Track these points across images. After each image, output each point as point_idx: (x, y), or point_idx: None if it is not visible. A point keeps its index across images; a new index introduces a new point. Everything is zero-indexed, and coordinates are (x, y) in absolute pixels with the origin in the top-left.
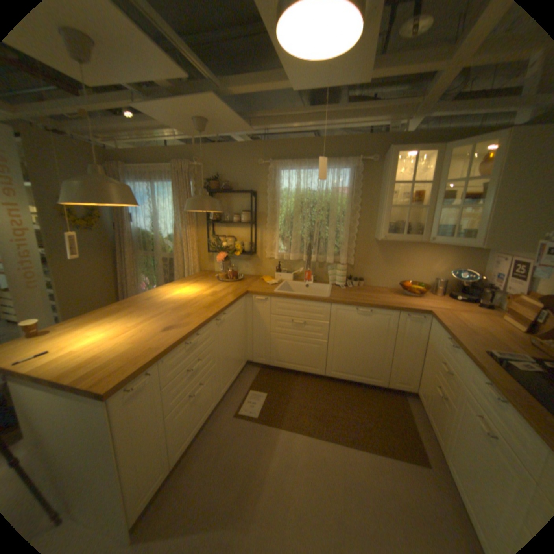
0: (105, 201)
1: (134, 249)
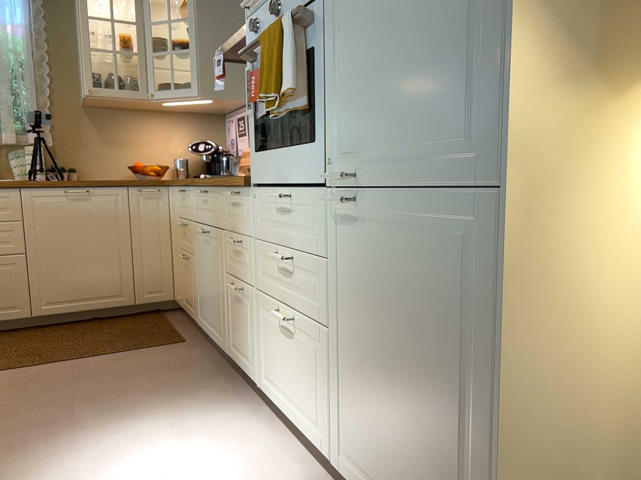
0: None
1: None
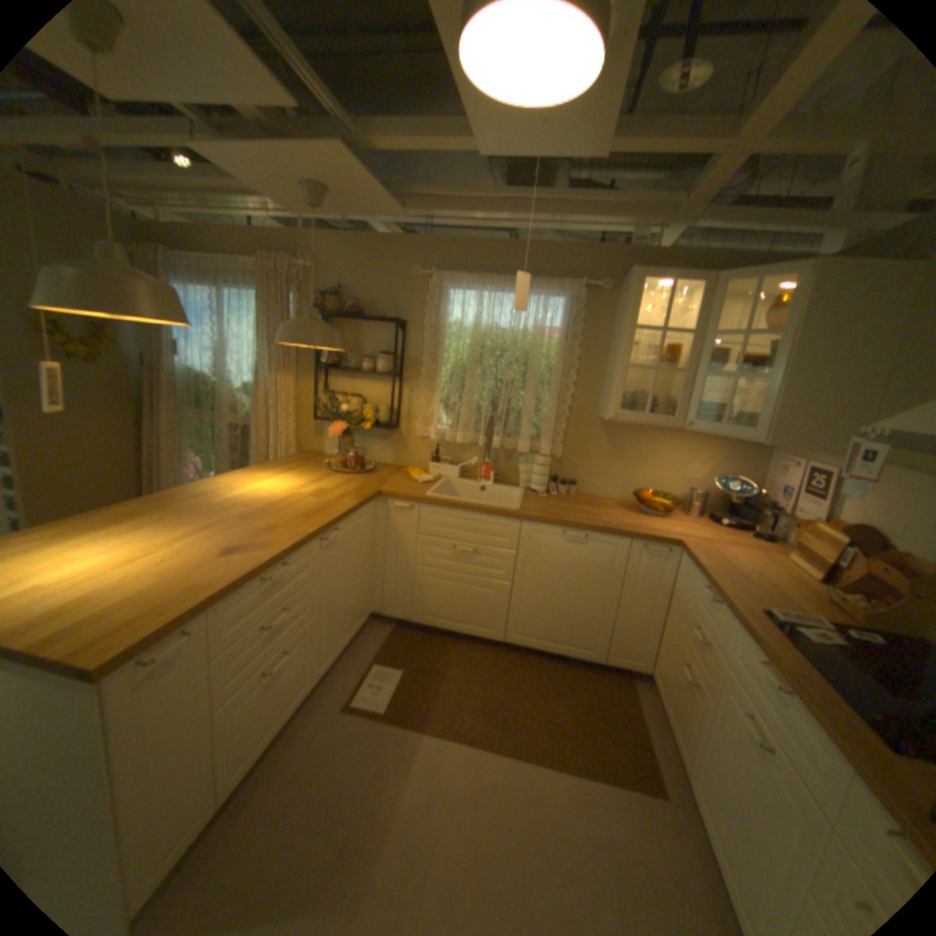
0: (122, 310)
1: (177, 405)
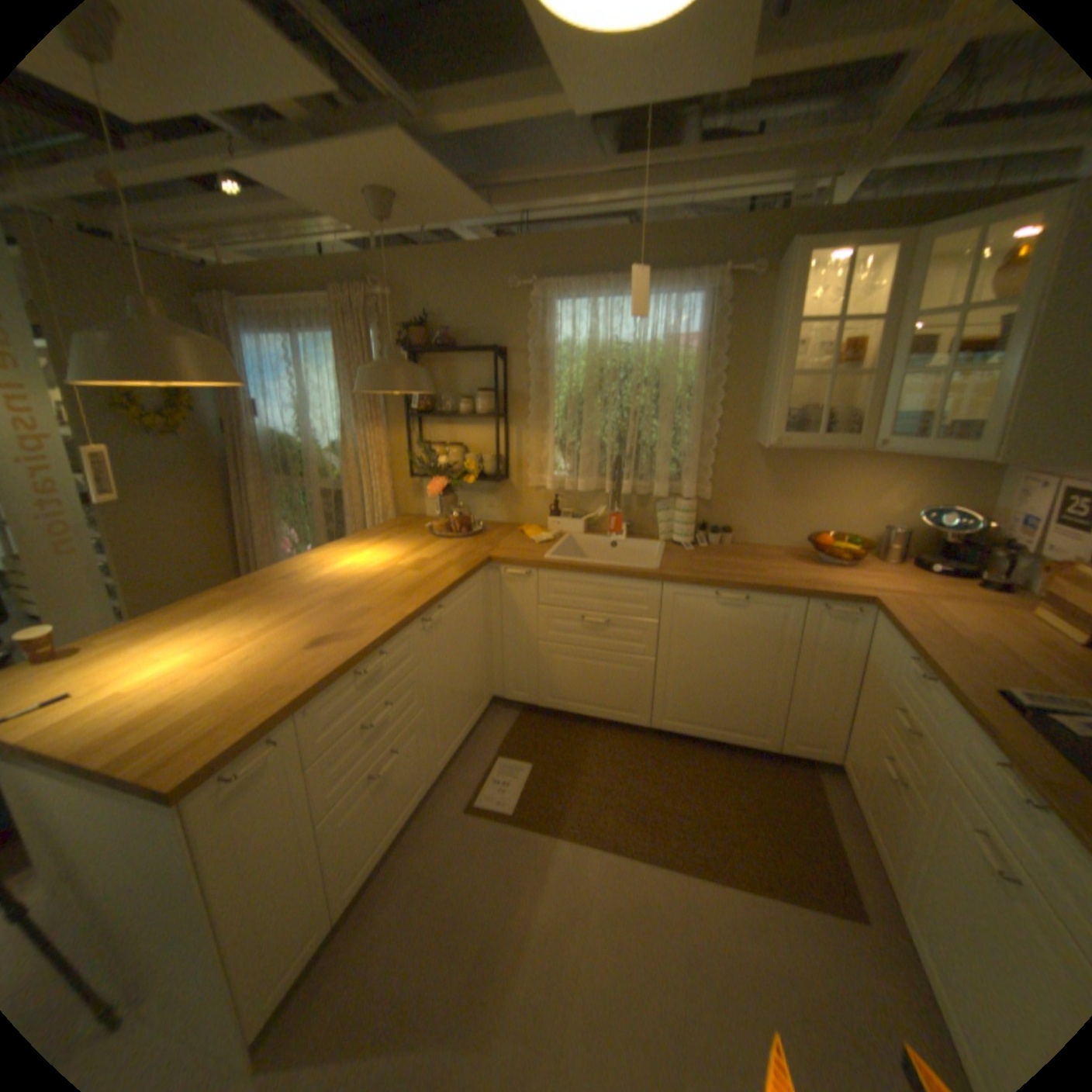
0: (162, 377)
1: (265, 474)
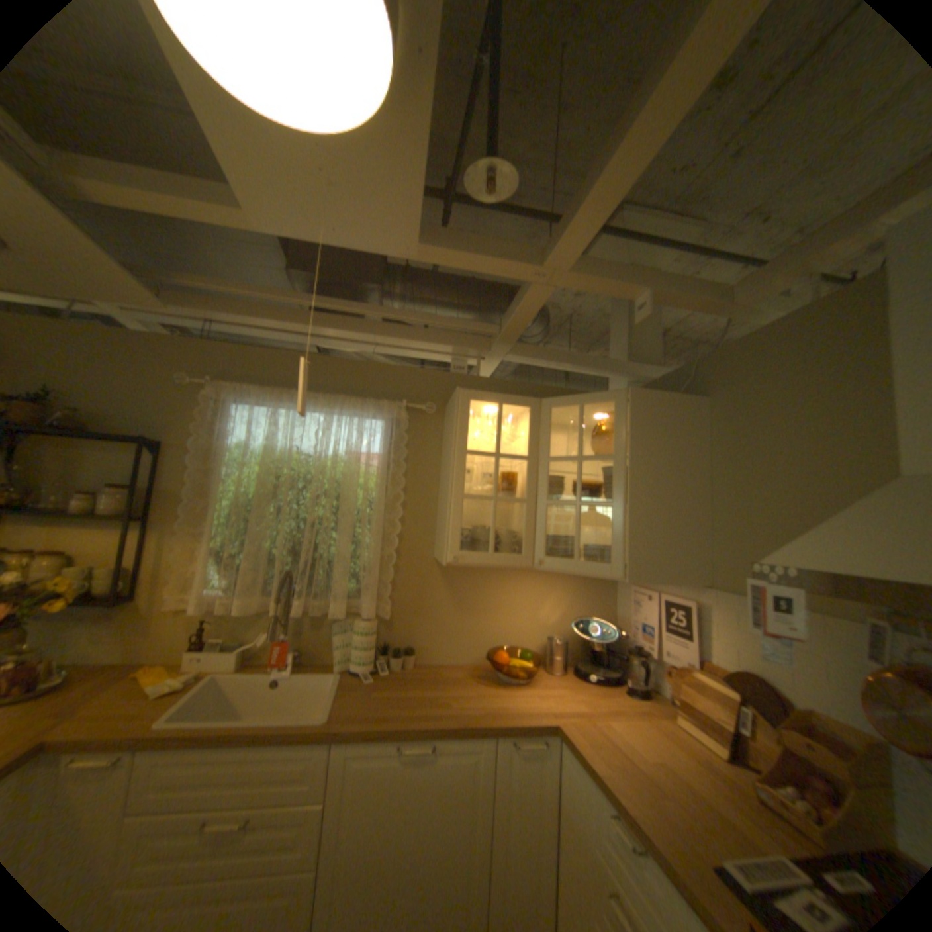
0: None
1: None
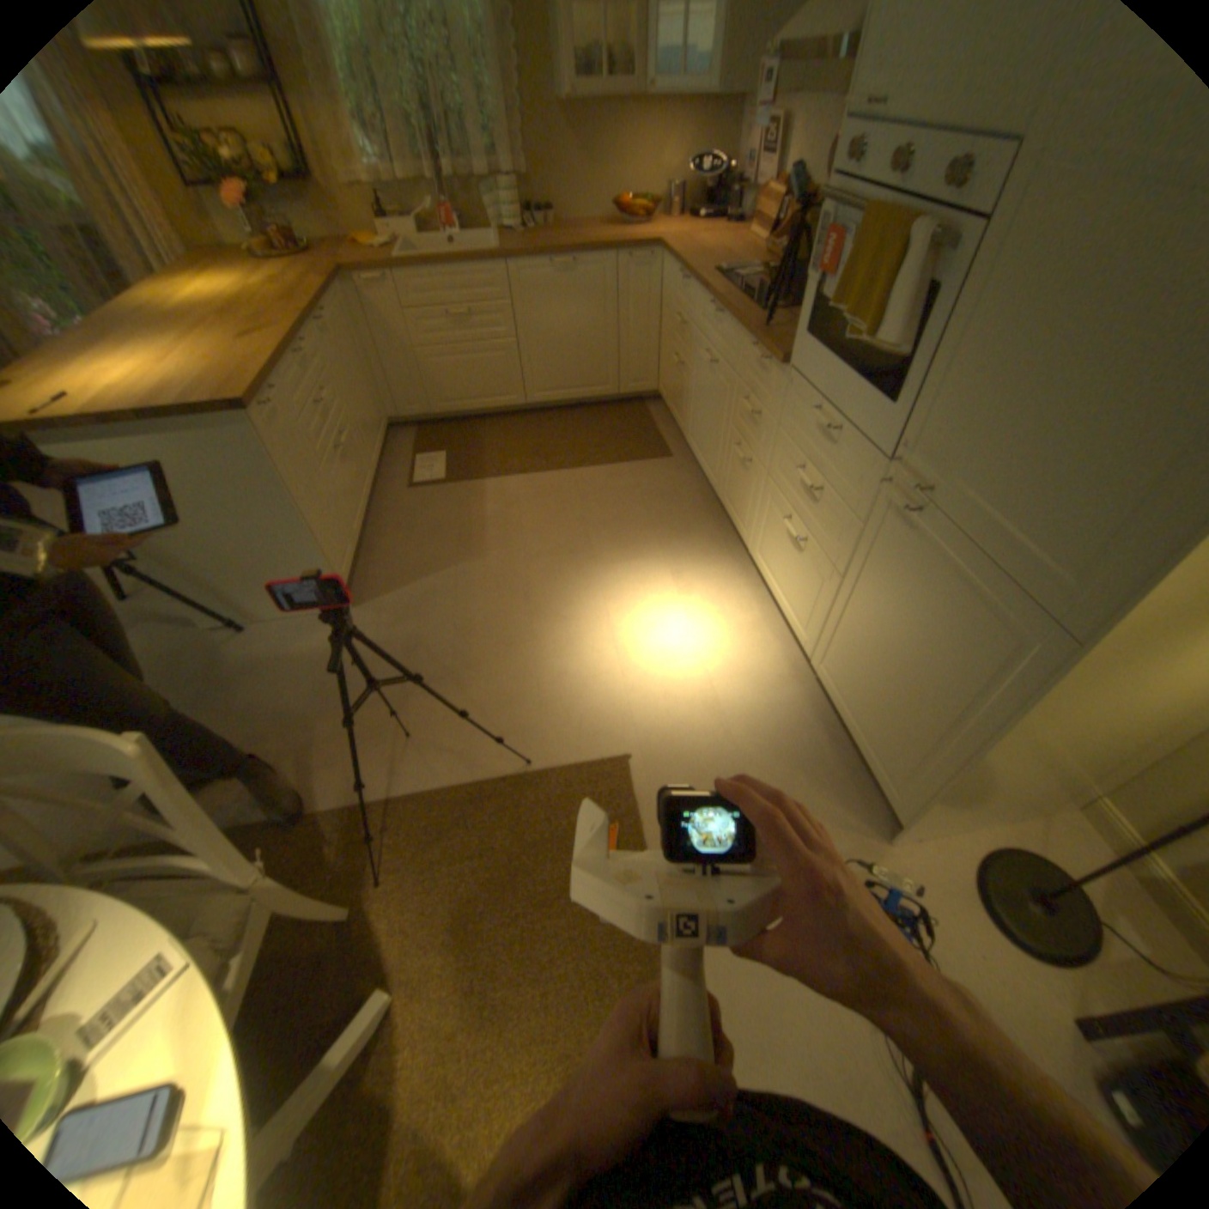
0: None
1: None
